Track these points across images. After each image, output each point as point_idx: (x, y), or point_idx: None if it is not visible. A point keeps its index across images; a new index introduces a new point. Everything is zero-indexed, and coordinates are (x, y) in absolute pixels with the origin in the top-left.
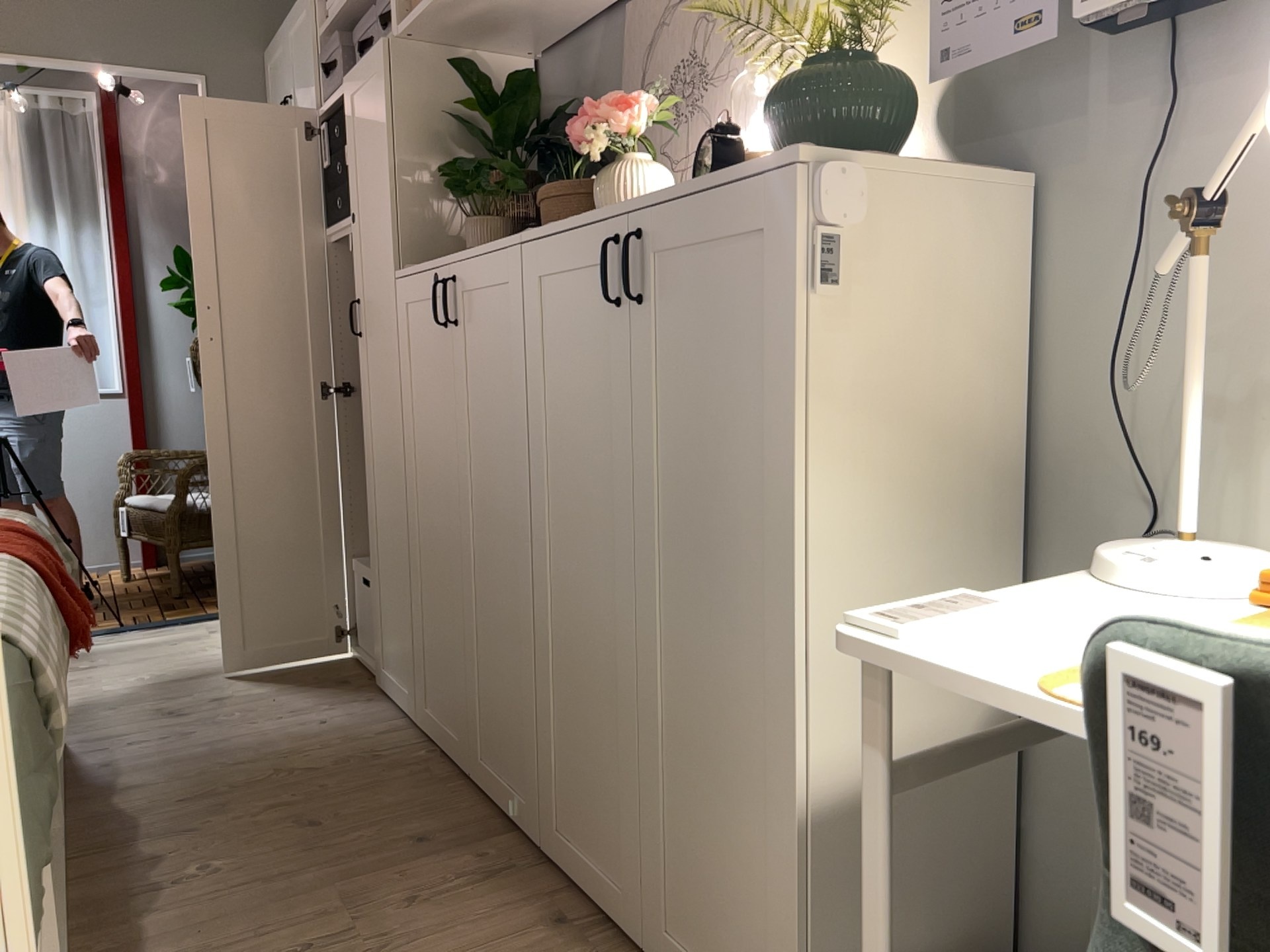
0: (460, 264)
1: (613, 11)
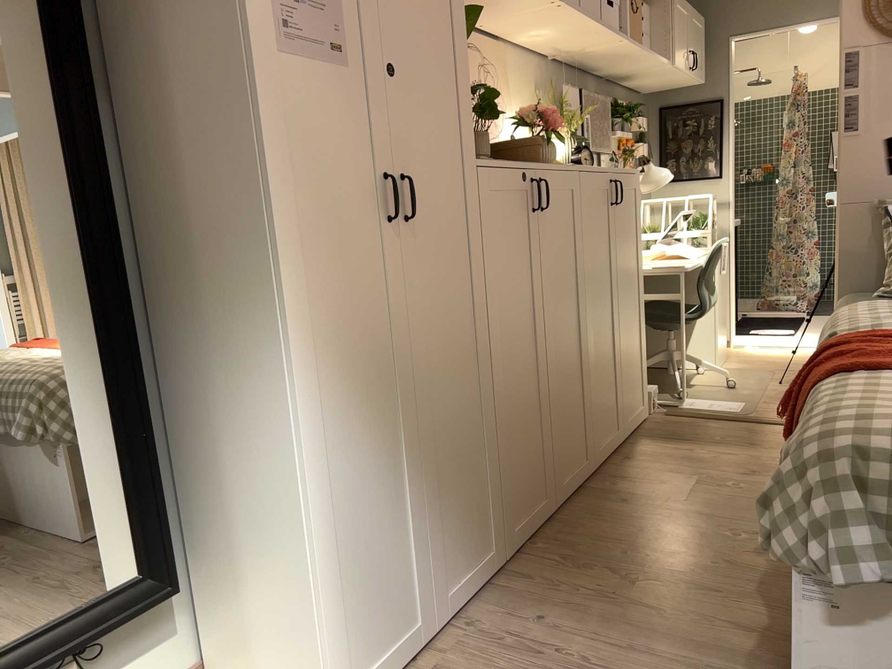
0: (546, 170)
1: None
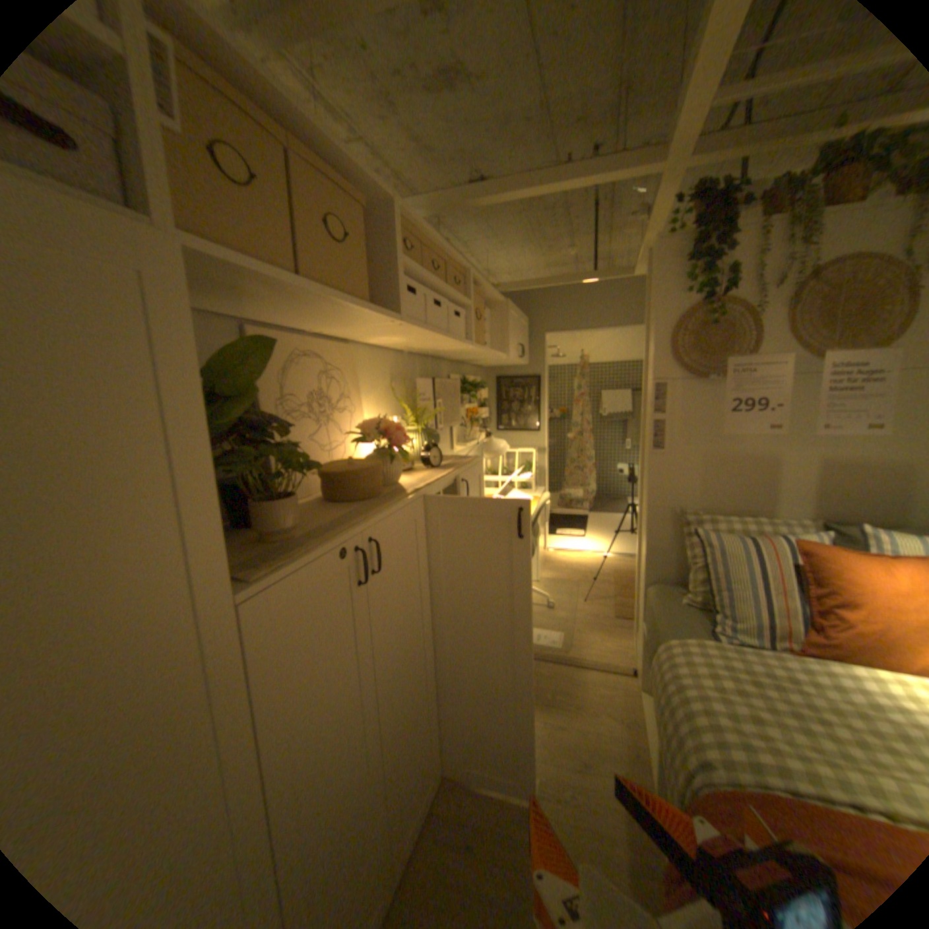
0: (379, 523)
1: (212, 314)
